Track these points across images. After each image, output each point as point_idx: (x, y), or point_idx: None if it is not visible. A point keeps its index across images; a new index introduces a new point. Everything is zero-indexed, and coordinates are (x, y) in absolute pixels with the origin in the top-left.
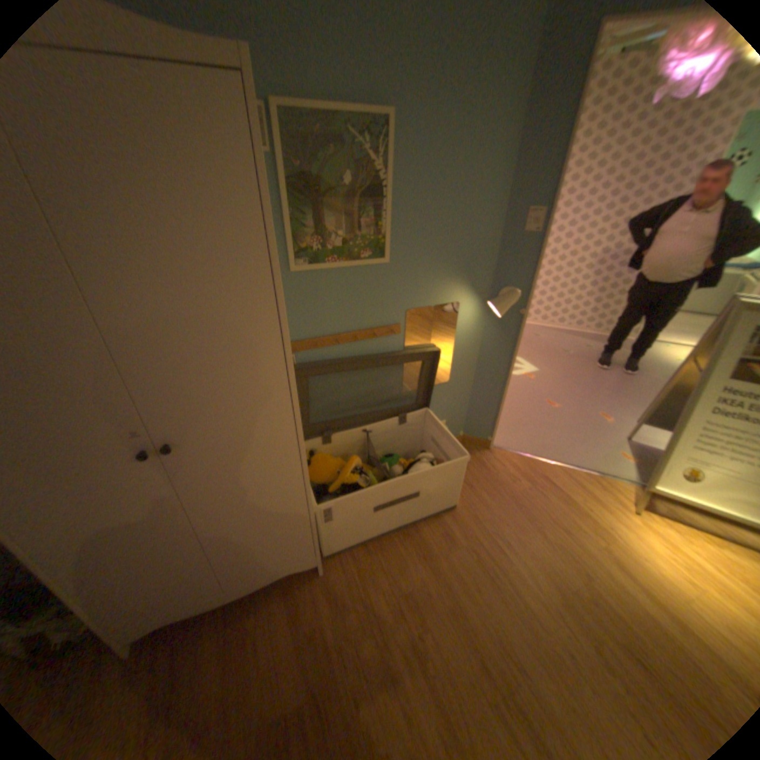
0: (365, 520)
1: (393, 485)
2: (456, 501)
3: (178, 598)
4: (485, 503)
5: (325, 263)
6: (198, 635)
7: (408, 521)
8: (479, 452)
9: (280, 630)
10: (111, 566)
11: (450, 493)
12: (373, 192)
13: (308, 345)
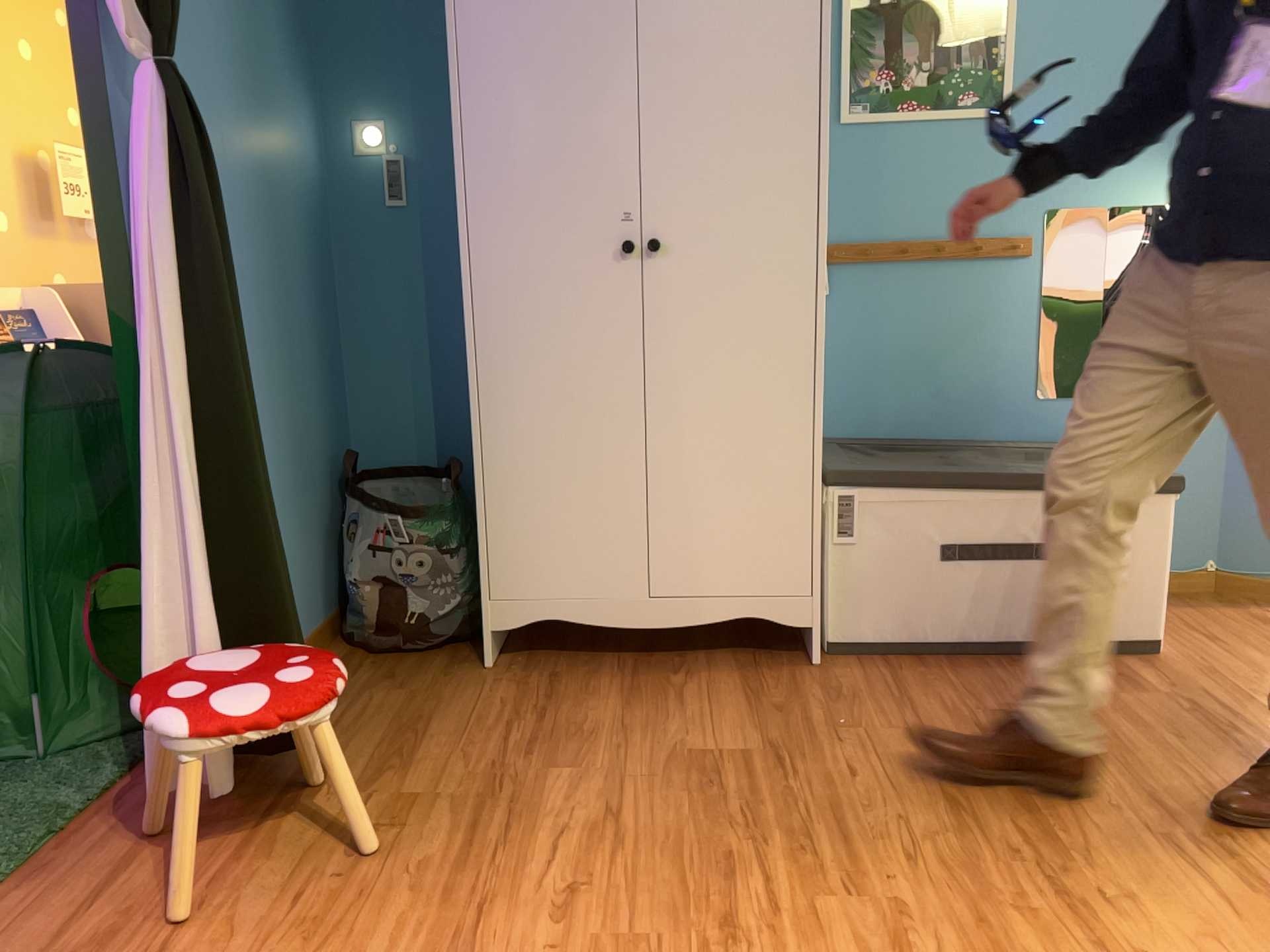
0: (920, 570)
1: (985, 492)
2: (1157, 629)
3: (586, 561)
4: (1247, 660)
5: (897, 112)
6: (589, 672)
7: (1024, 630)
8: (1260, 609)
9: (725, 693)
10: (535, 435)
11: (1136, 588)
12: (984, 4)
13: (853, 251)
